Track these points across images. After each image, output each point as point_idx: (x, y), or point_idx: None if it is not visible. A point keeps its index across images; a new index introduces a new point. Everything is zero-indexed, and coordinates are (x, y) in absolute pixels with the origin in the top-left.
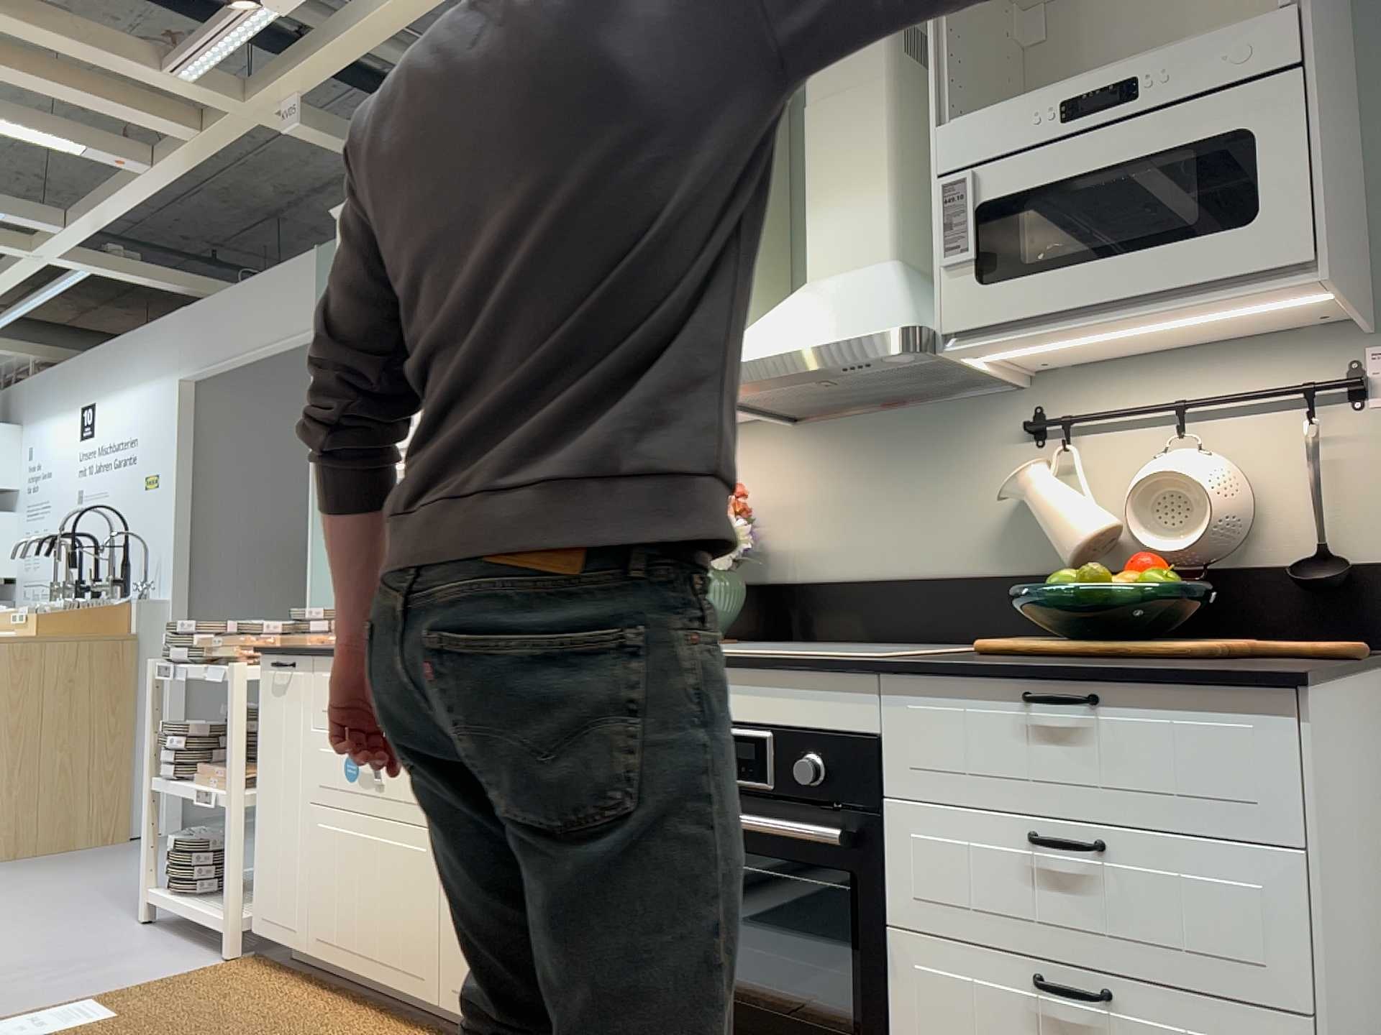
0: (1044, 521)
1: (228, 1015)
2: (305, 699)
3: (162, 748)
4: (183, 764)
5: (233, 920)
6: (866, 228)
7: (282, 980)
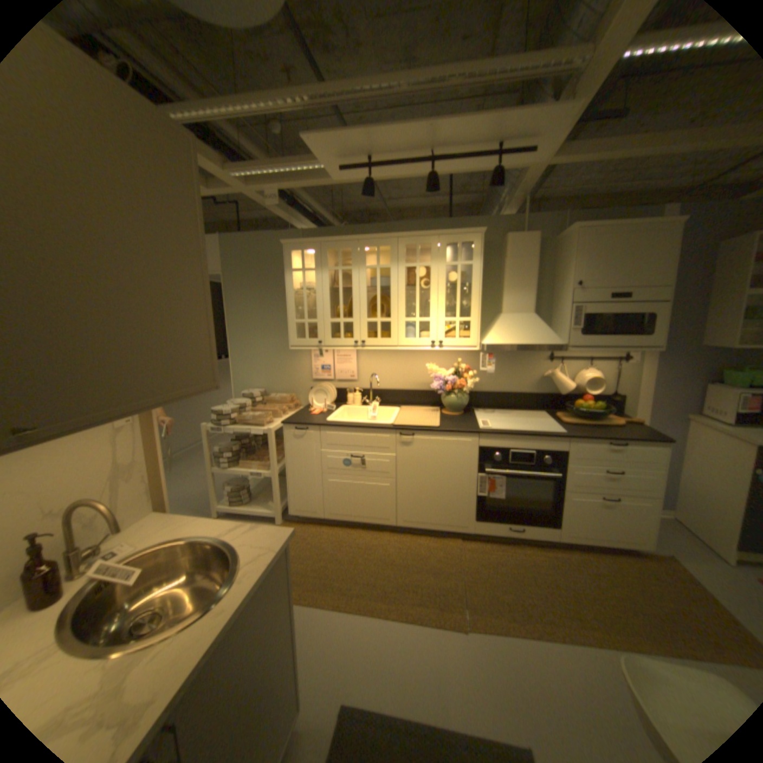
0: (558, 384)
1: (319, 547)
2: (316, 440)
3: (217, 458)
4: (228, 463)
5: (279, 513)
6: (527, 302)
7: (312, 528)
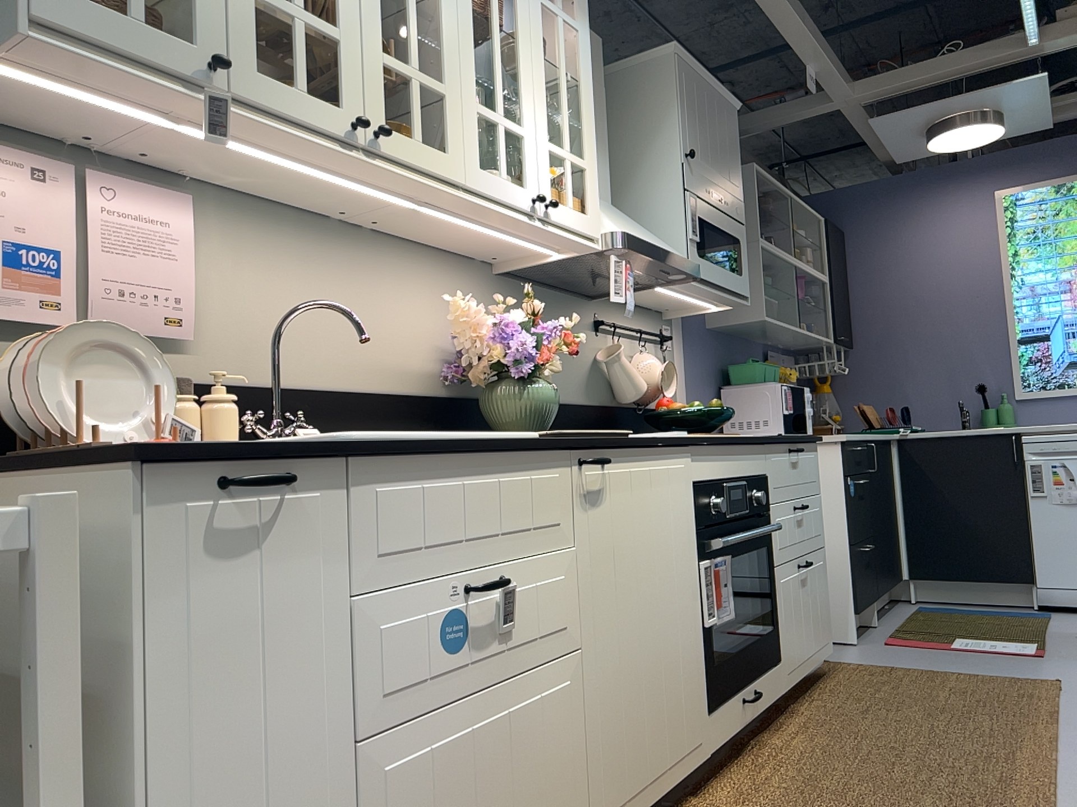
0: (626, 377)
1: None
2: (323, 545)
3: None
4: None
5: None
6: (604, 177)
7: None
